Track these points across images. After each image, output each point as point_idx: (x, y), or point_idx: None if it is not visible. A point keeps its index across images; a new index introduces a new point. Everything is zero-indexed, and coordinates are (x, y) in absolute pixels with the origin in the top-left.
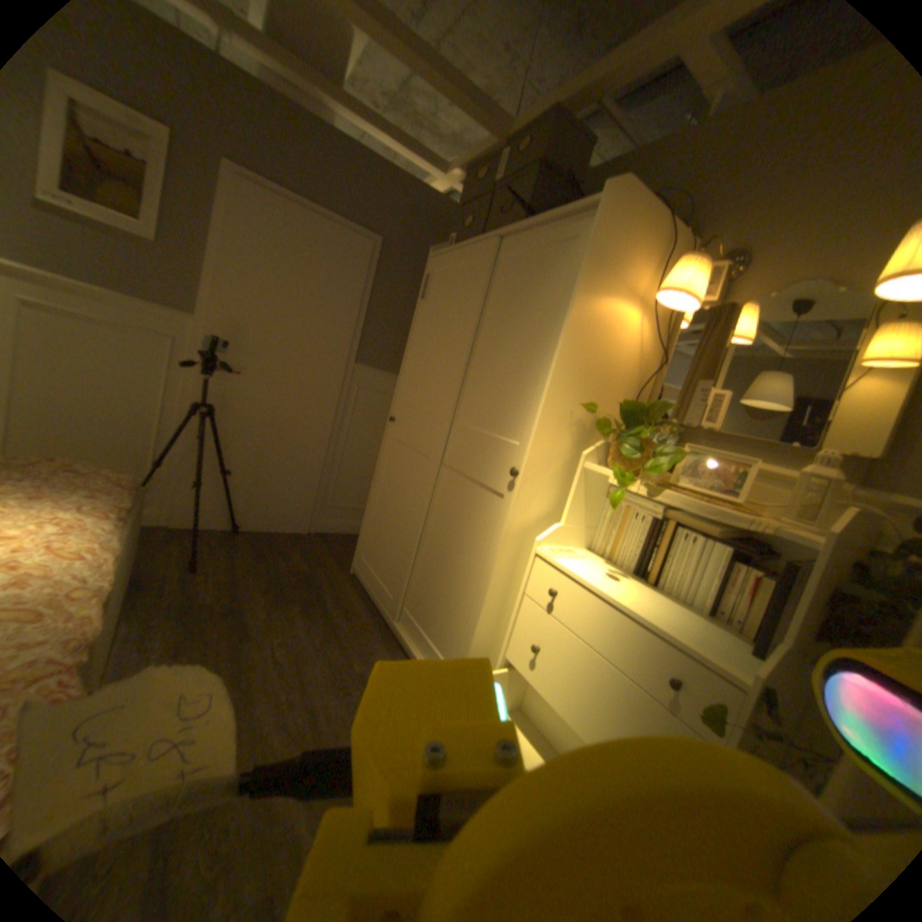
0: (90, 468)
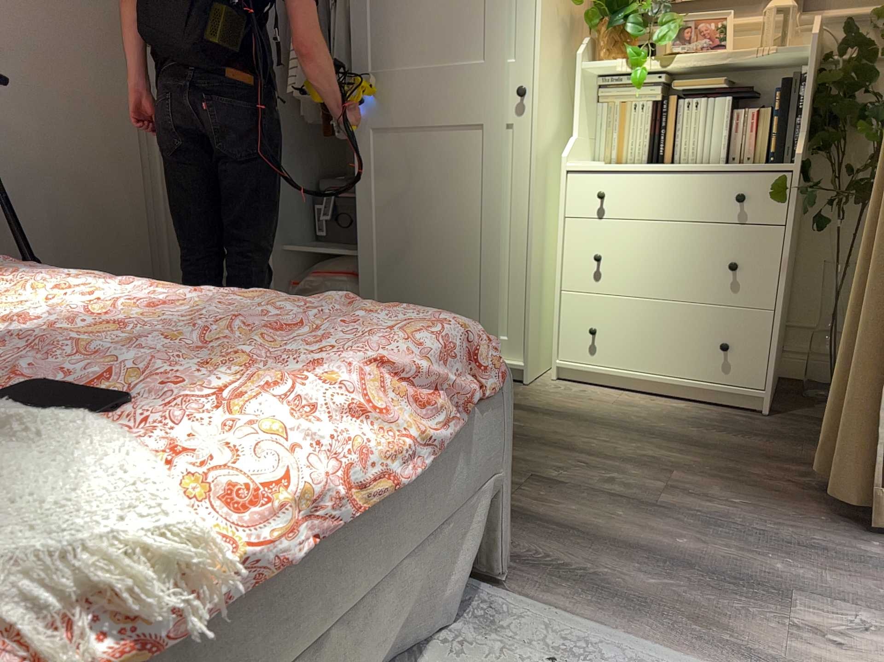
0: None
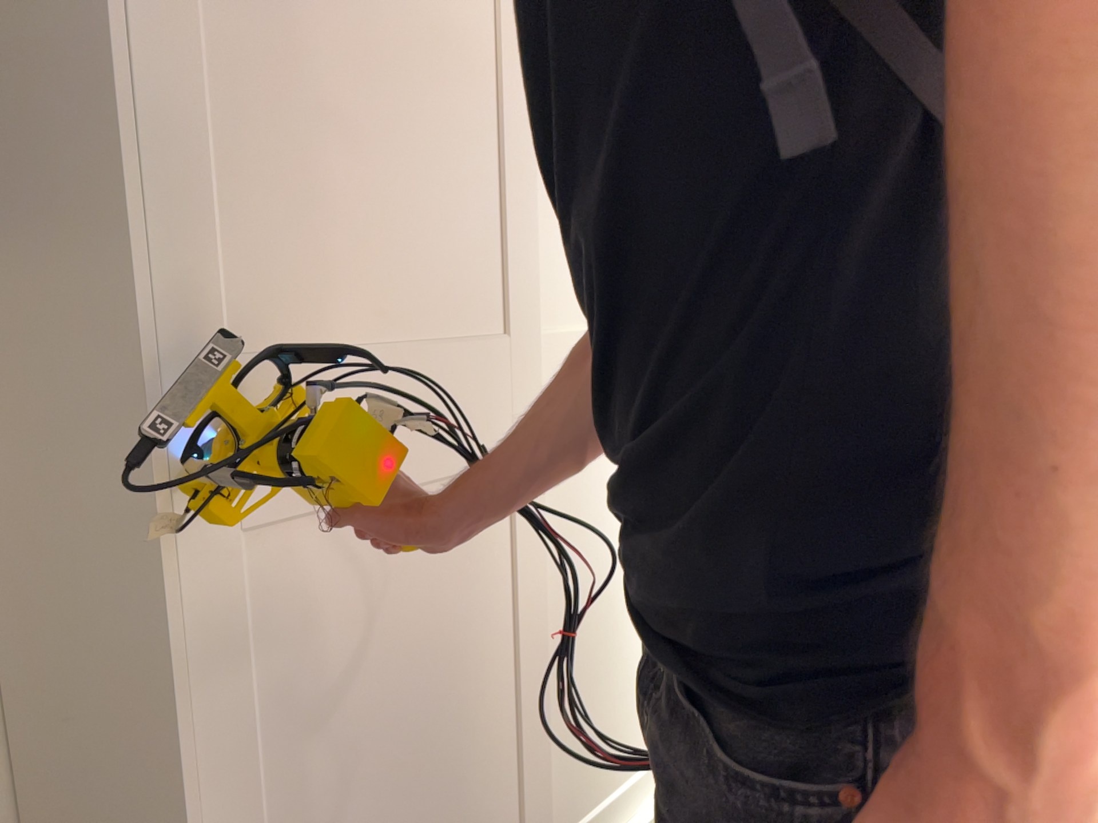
0: None
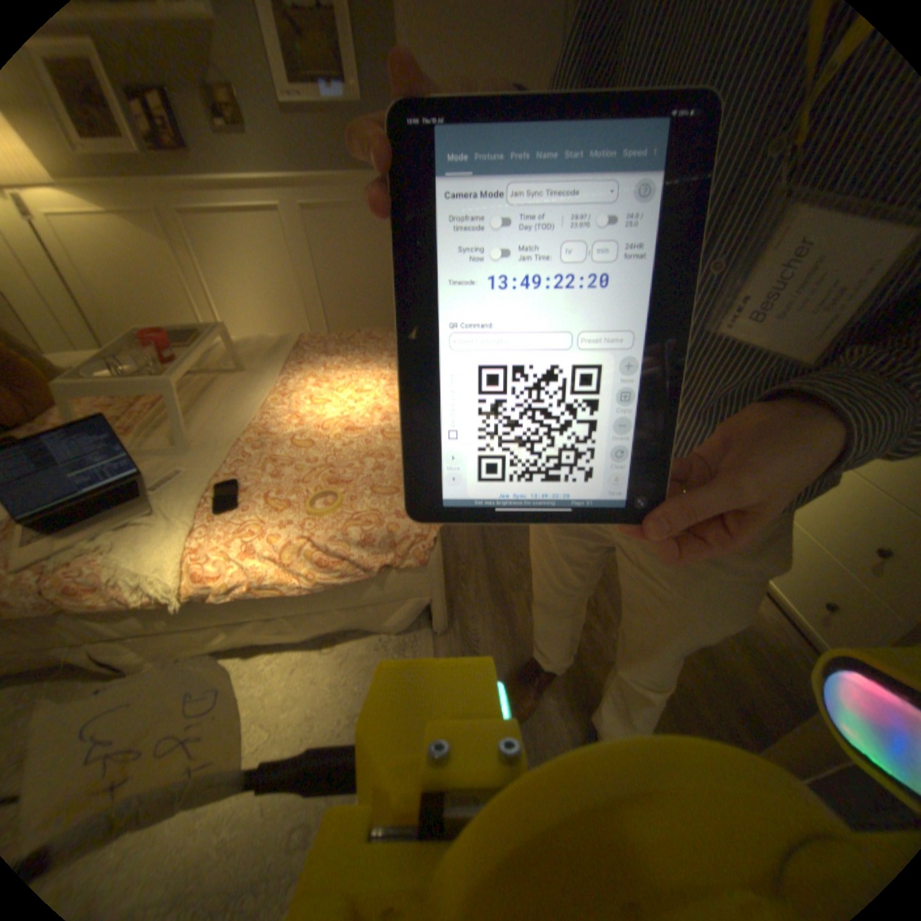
0: (384, 334)
